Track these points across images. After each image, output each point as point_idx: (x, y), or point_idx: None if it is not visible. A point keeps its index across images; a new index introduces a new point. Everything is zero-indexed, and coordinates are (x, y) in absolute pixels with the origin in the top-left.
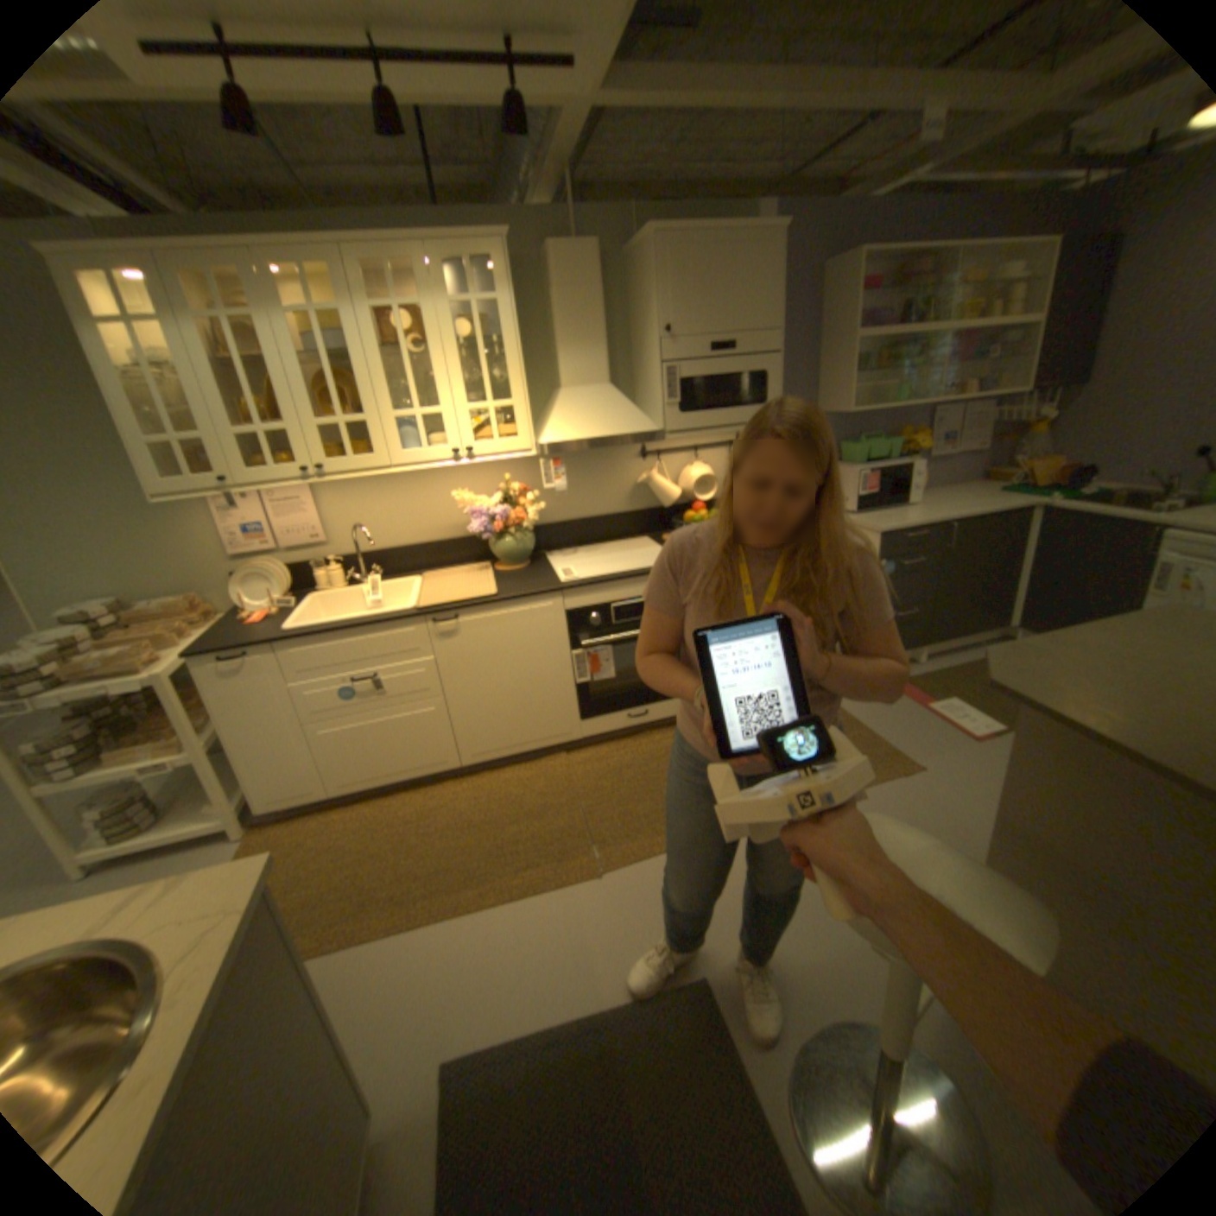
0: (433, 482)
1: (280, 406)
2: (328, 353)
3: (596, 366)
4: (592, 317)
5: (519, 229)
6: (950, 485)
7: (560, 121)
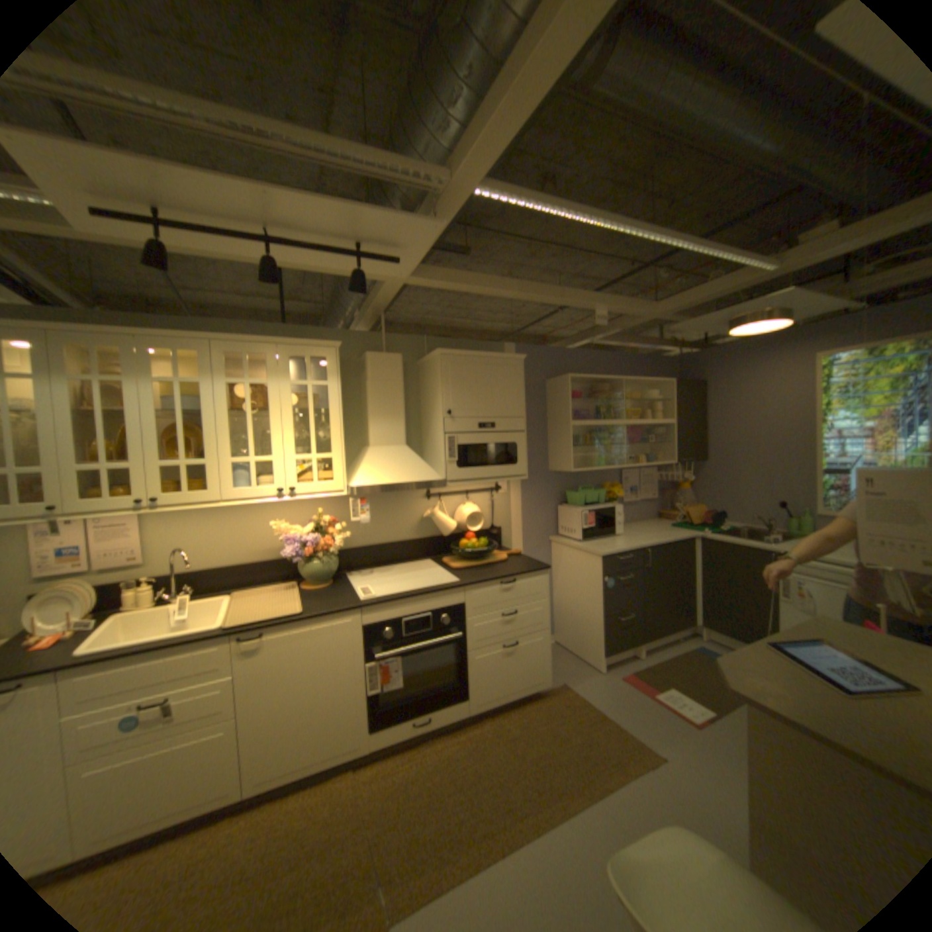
0: (255, 512)
1: (129, 449)
2: (182, 411)
3: (397, 433)
4: (395, 401)
5: (347, 344)
6: (638, 522)
7: (383, 288)
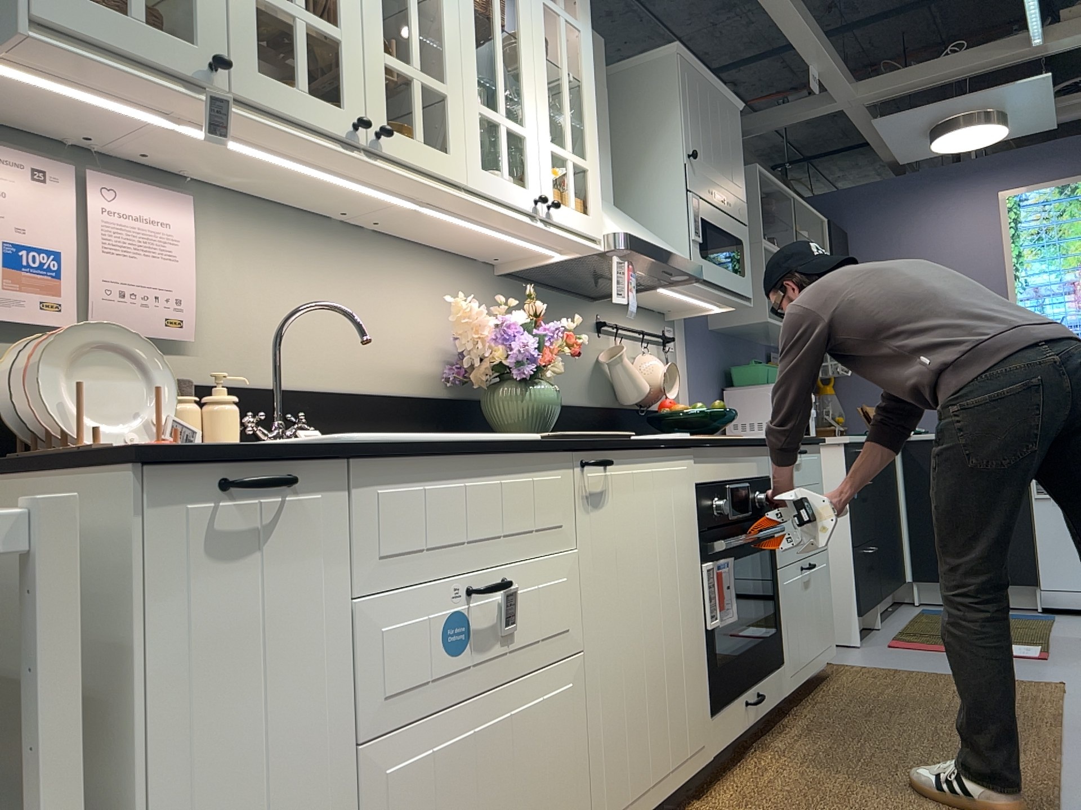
0: (384, 280)
1: None
2: None
3: (607, 178)
4: (603, 120)
5: None
6: None
7: None
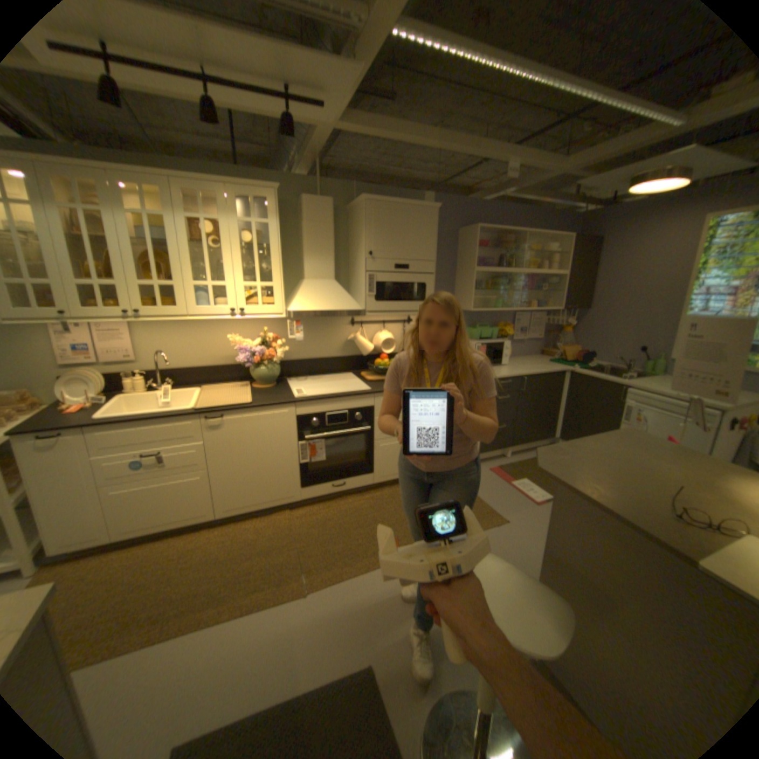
0: (215, 327)
1: (113, 269)
2: (152, 240)
3: (327, 269)
4: (326, 241)
5: (286, 186)
6: (523, 356)
7: (315, 132)
